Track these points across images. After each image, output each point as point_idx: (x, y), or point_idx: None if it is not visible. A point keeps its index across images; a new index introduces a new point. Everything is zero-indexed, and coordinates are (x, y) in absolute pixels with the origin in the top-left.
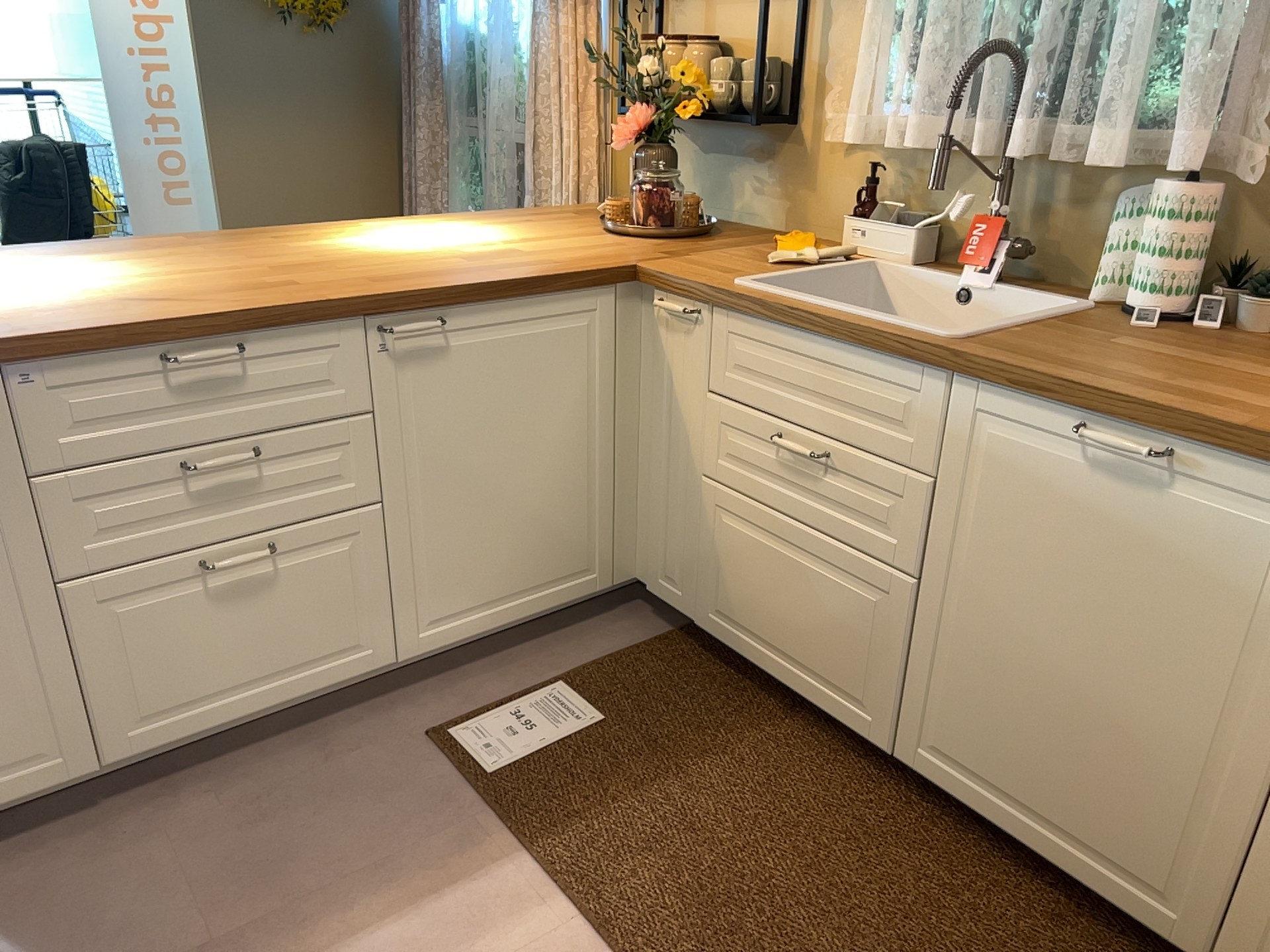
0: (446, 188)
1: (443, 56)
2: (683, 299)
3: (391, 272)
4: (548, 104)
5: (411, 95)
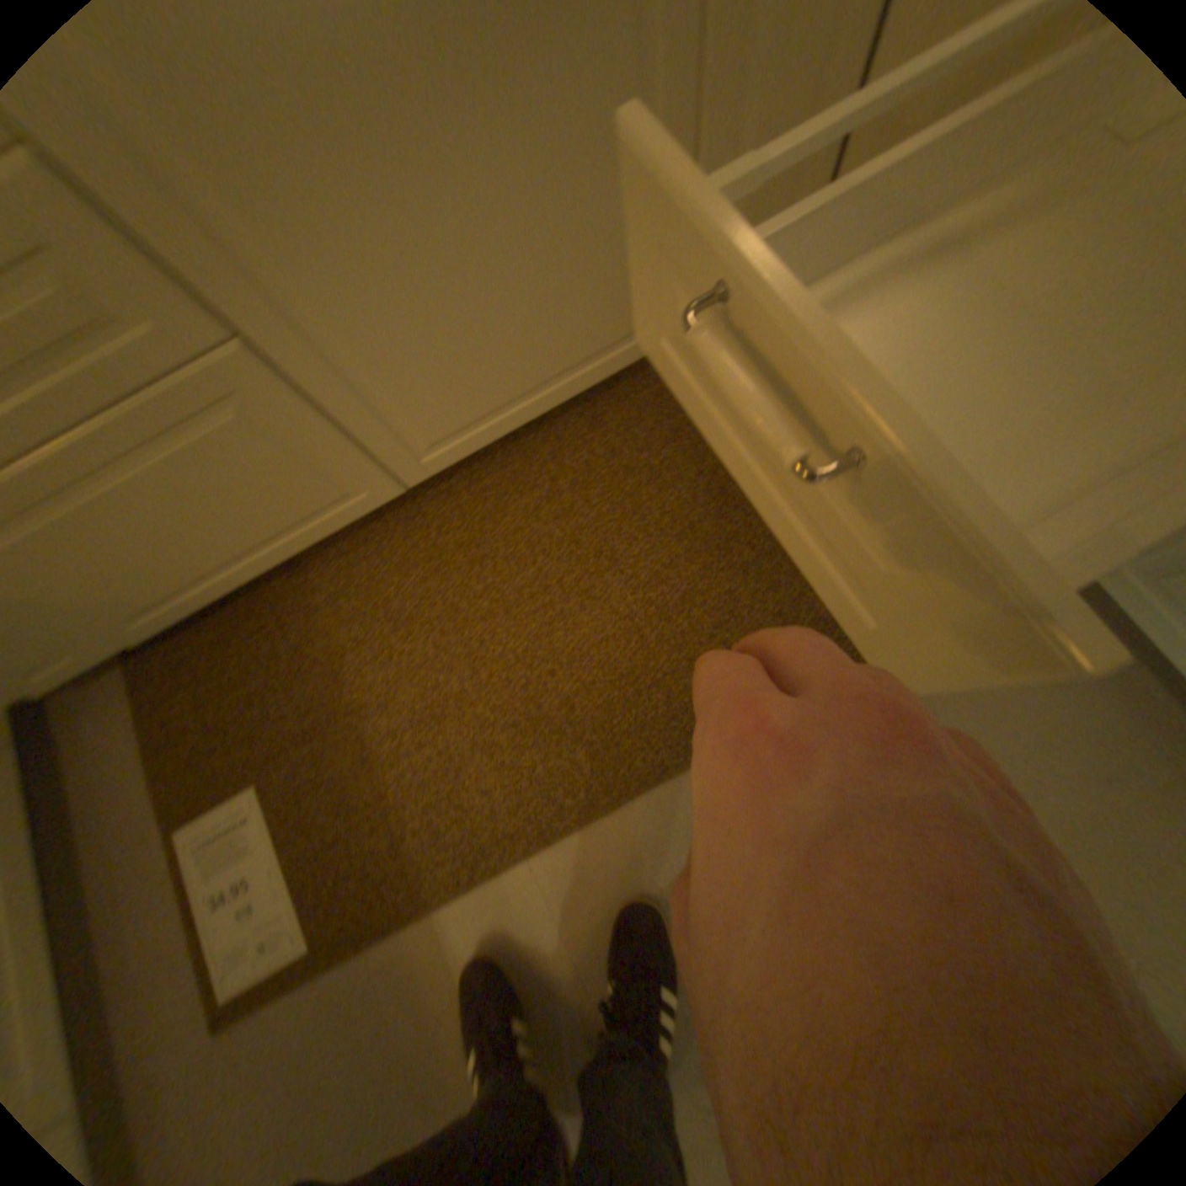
0: None
1: None
2: None
3: None
4: None
5: None
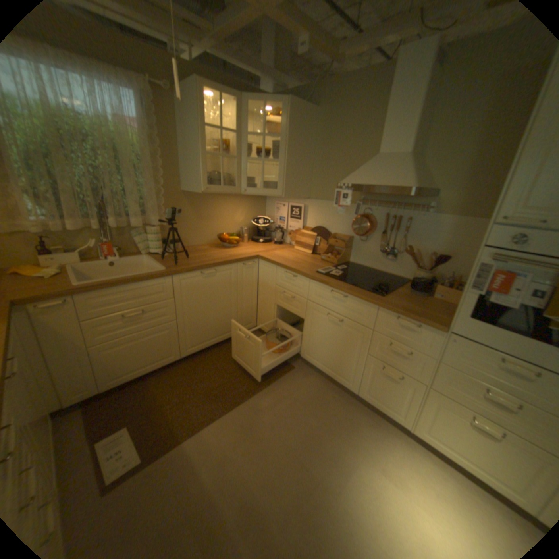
0: None
1: None
2: (52, 301)
3: None
4: None
5: None
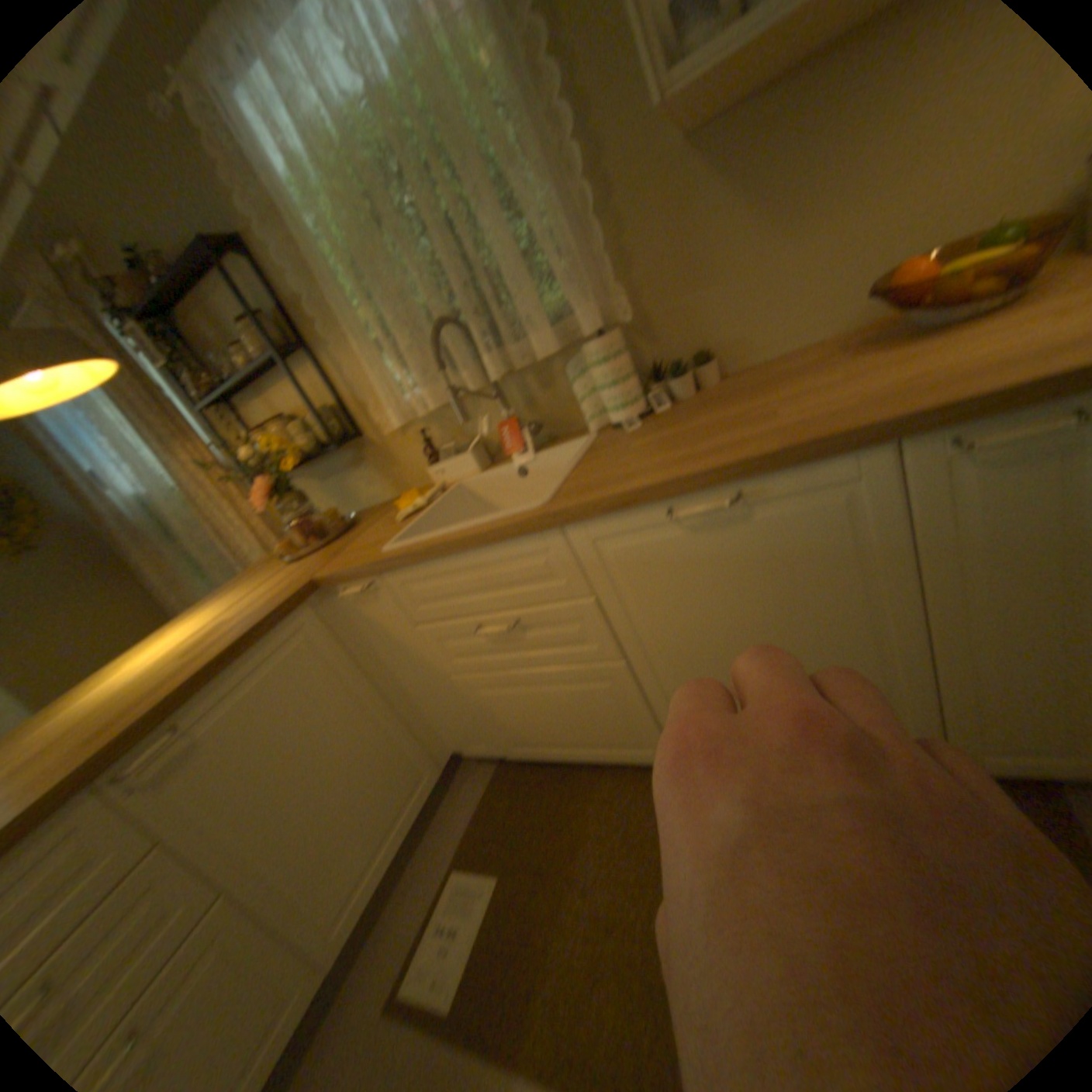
0: (185, 593)
1: (125, 521)
2: (358, 585)
3: (107, 724)
4: (208, 512)
5: (122, 554)
